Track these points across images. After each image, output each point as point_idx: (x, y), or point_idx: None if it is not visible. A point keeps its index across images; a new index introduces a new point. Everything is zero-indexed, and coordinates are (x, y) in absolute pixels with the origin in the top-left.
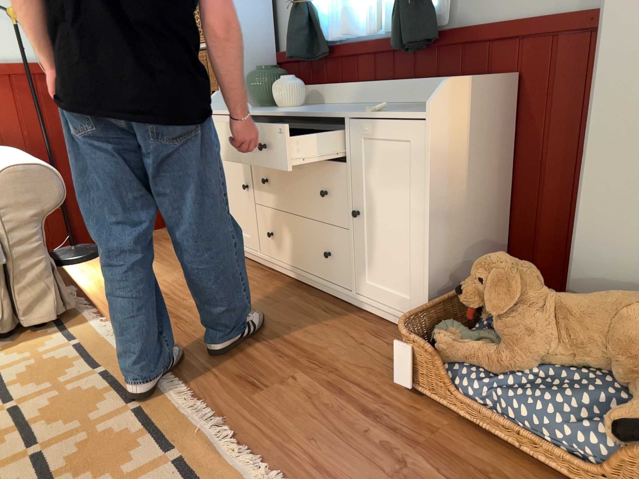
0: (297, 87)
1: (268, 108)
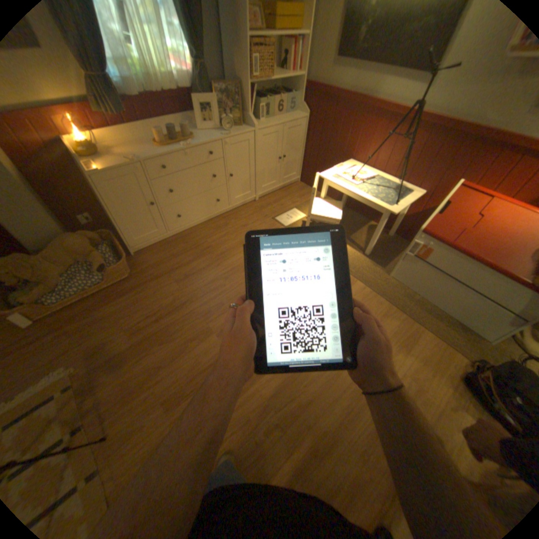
0: None
1: None
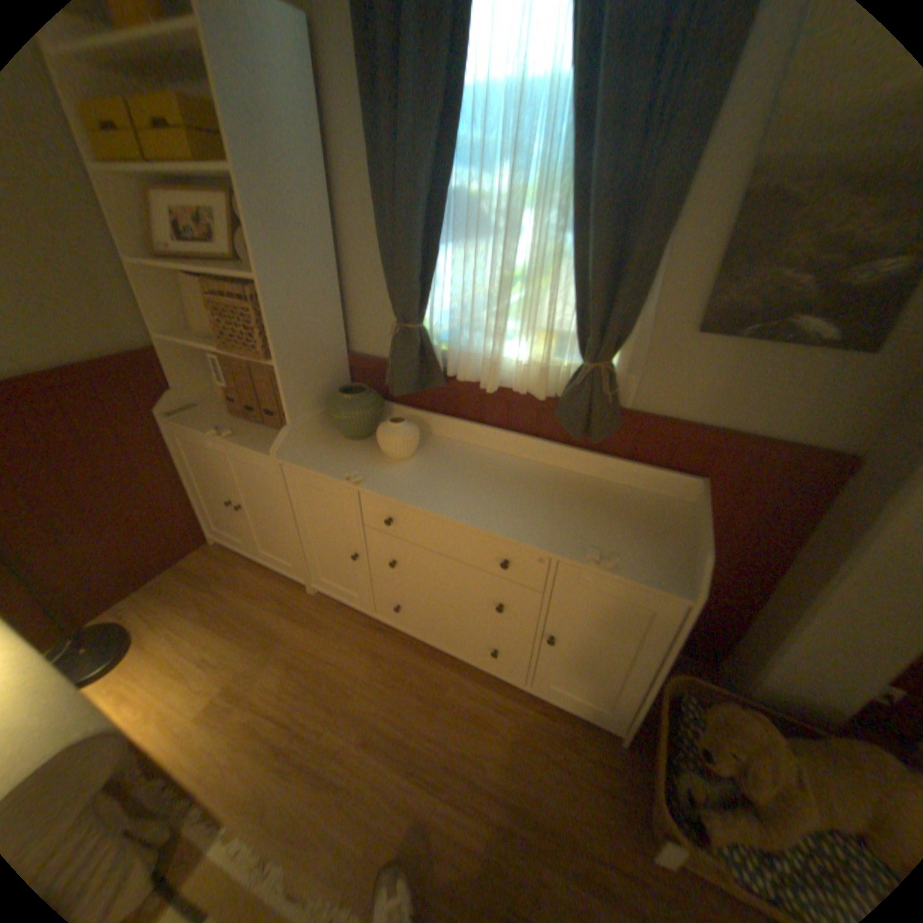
0: (416, 437)
1: (378, 463)
